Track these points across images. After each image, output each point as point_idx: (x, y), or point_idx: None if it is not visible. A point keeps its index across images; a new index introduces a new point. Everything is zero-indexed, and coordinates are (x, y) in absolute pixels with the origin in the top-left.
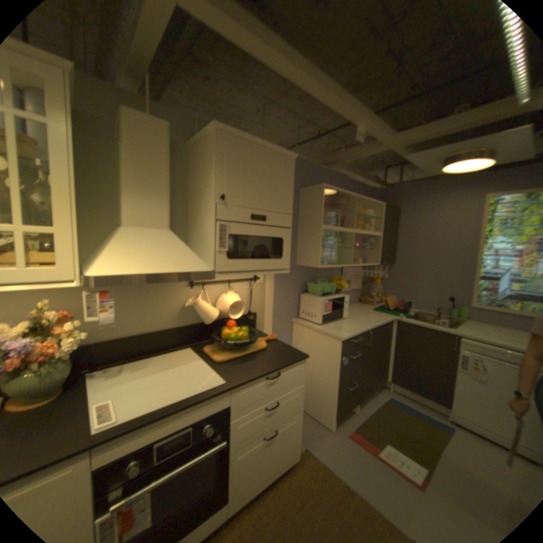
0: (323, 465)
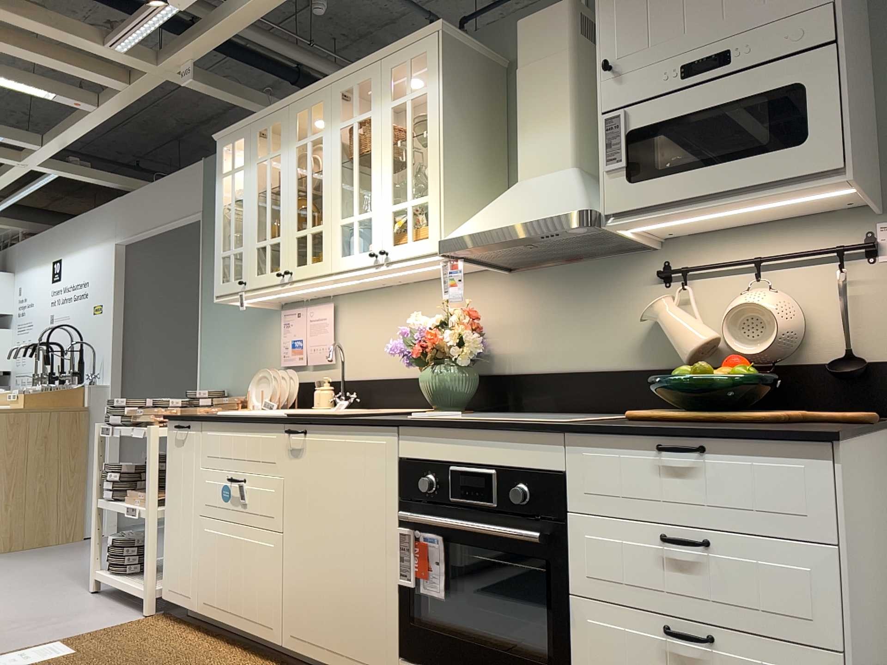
0: None
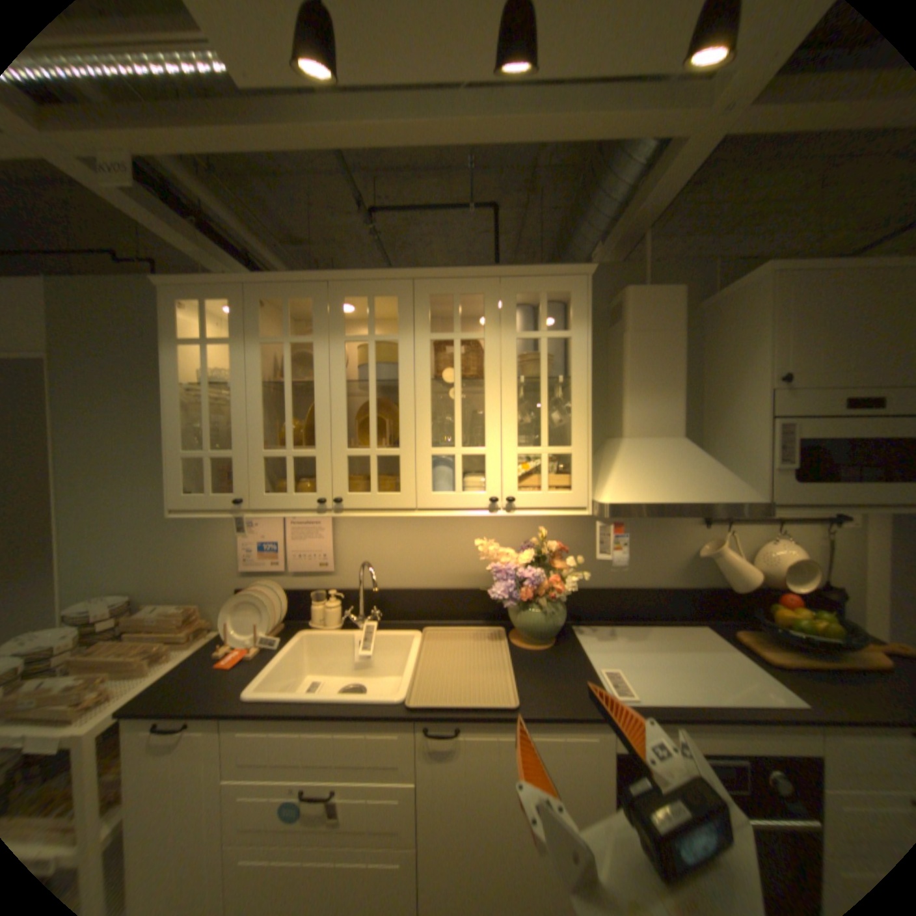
0: None
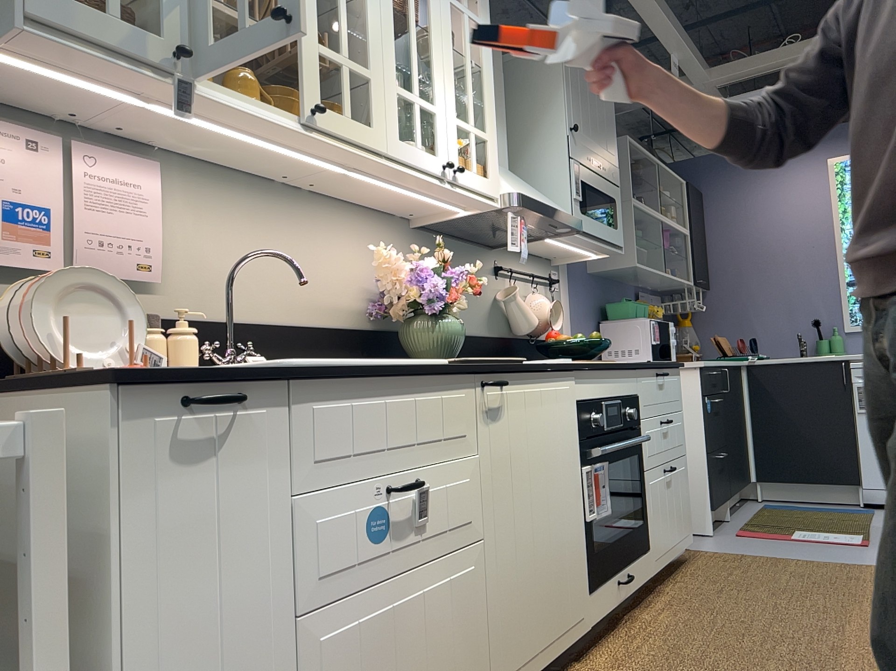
0: (724, 552)
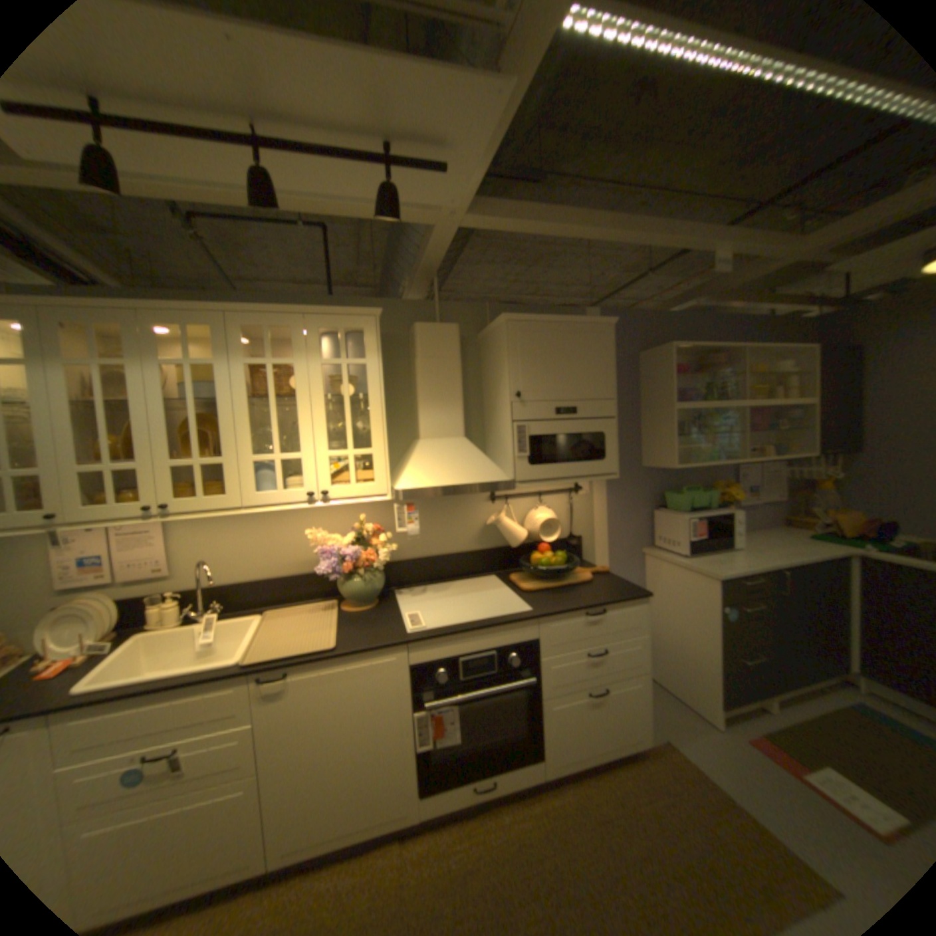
0: (695, 767)
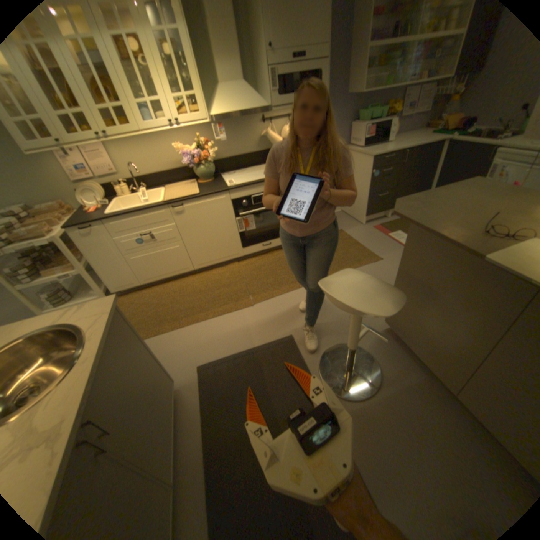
0: (348, 235)
